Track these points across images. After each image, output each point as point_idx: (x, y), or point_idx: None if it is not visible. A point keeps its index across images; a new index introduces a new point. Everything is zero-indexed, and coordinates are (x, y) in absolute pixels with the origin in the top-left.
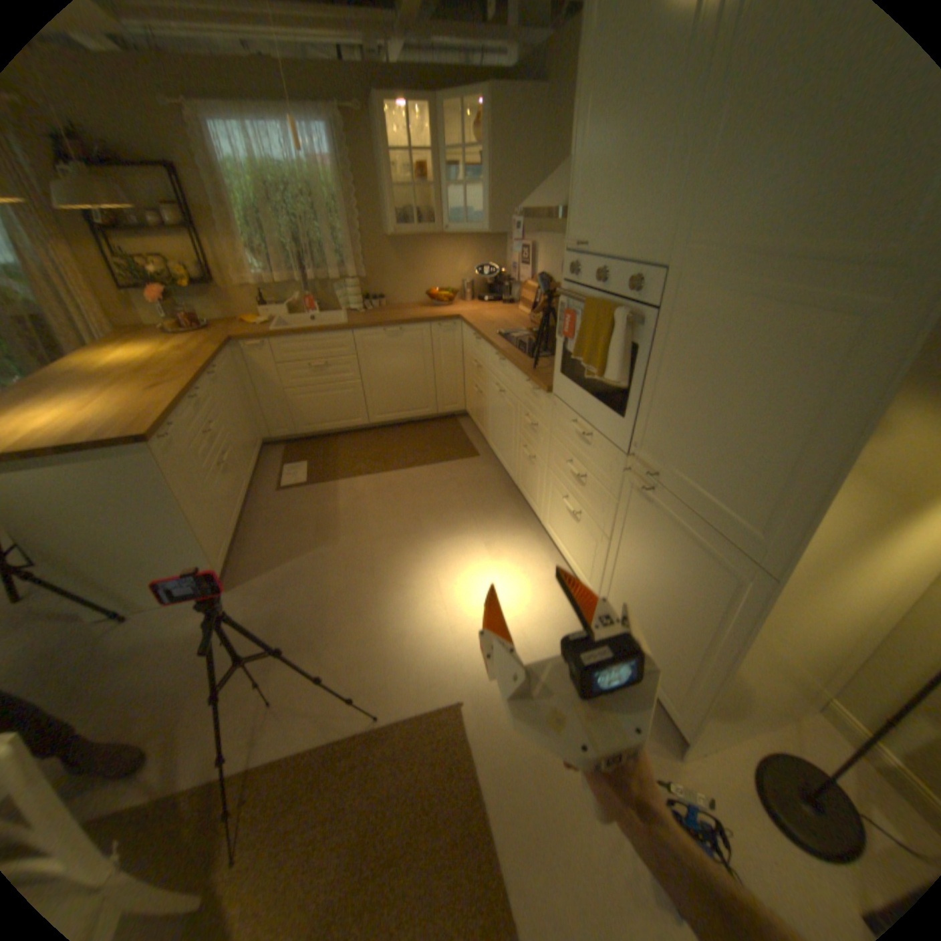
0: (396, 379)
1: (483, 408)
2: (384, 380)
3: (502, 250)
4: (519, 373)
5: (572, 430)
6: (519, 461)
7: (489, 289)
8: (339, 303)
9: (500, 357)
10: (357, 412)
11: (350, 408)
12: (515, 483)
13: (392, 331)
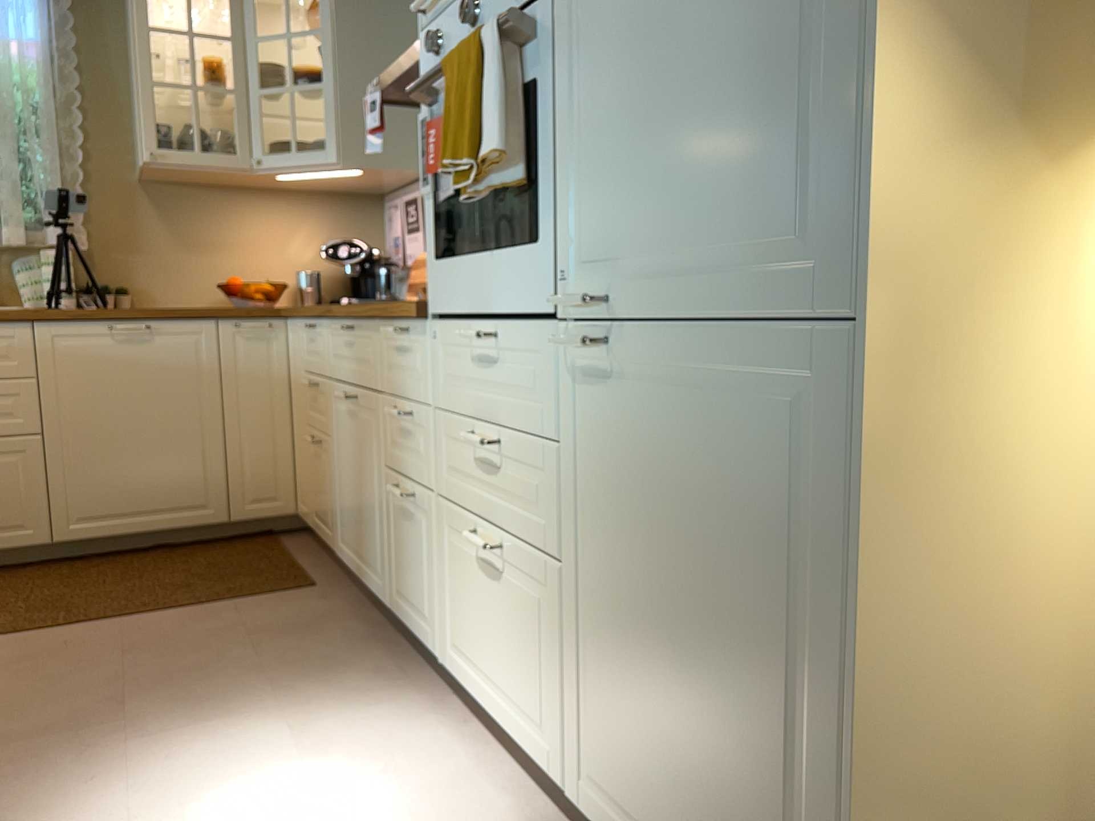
0: (132, 433)
1: (326, 470)
2: (100, 436)
3: (377, 225)
4: (377, 327)
5: (472, 356)
6: (392, 535)
7: (352, 286)
8: (20, 294)
9: (347, 324)
10: (23, 512)
11: (4, 500)
12: (389, 601)
13: (128, 327)
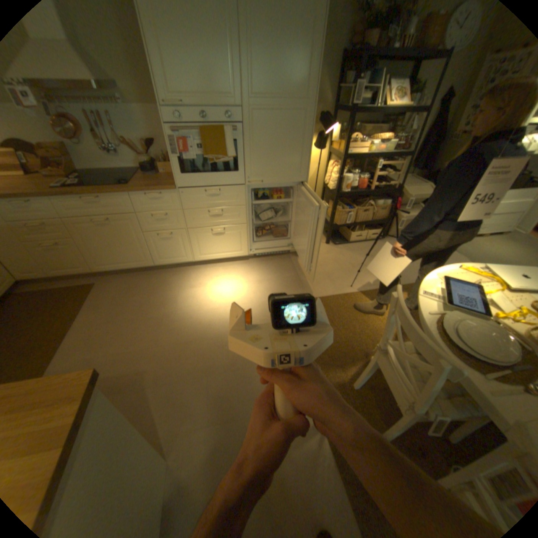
0: None
1: (68, 251)
2: None
3: None
4: (128, 194)
5: (204, 195)
6: (153, 247)
7: None
8: None
9: (88, 196)
10: None
11: None
12: (153, 263)
13: None
